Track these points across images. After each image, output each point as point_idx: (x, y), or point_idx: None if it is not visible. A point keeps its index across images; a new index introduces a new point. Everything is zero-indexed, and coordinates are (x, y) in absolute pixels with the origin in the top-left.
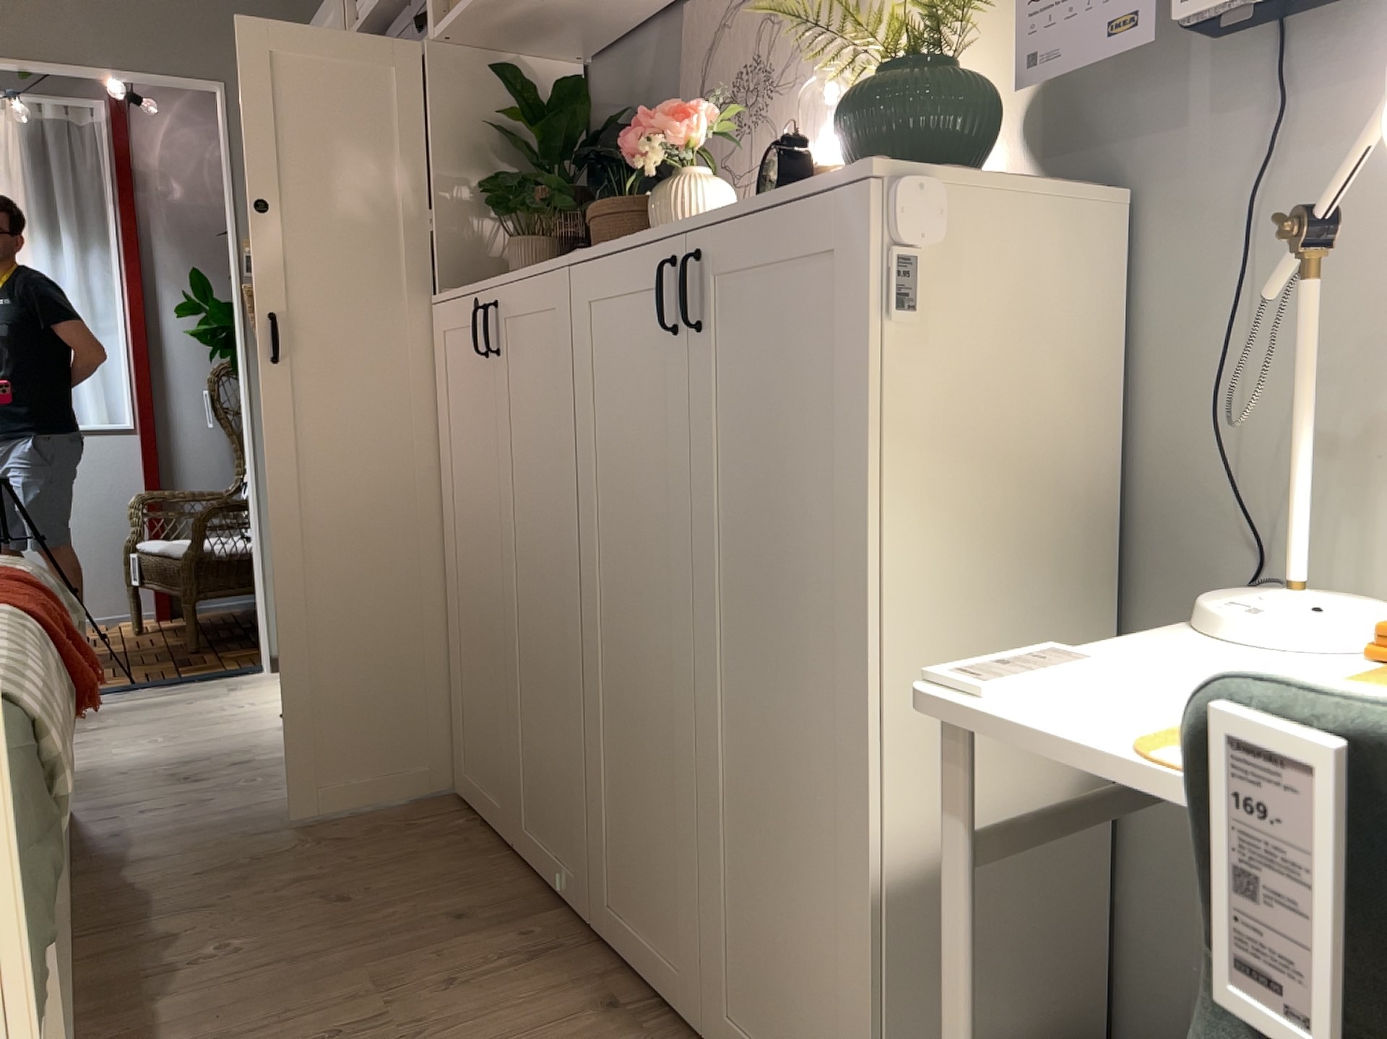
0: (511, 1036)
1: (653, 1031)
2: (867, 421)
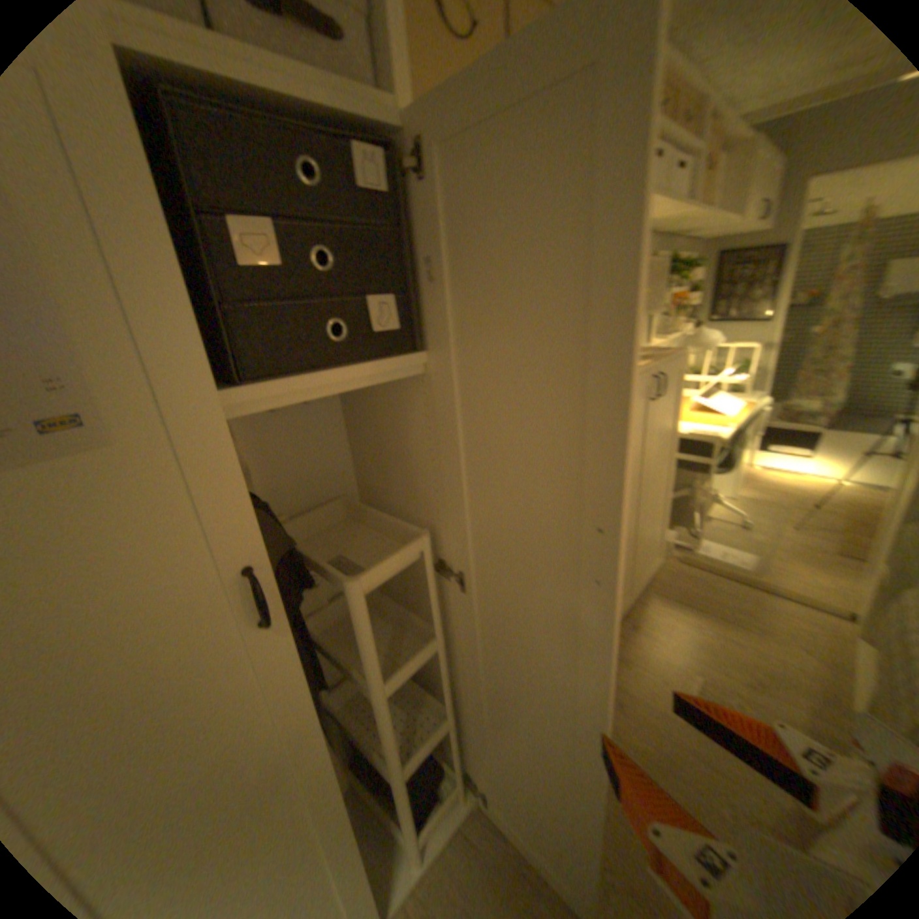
0: (666, 651)
1: (634, 616)
2: (681, 406)
